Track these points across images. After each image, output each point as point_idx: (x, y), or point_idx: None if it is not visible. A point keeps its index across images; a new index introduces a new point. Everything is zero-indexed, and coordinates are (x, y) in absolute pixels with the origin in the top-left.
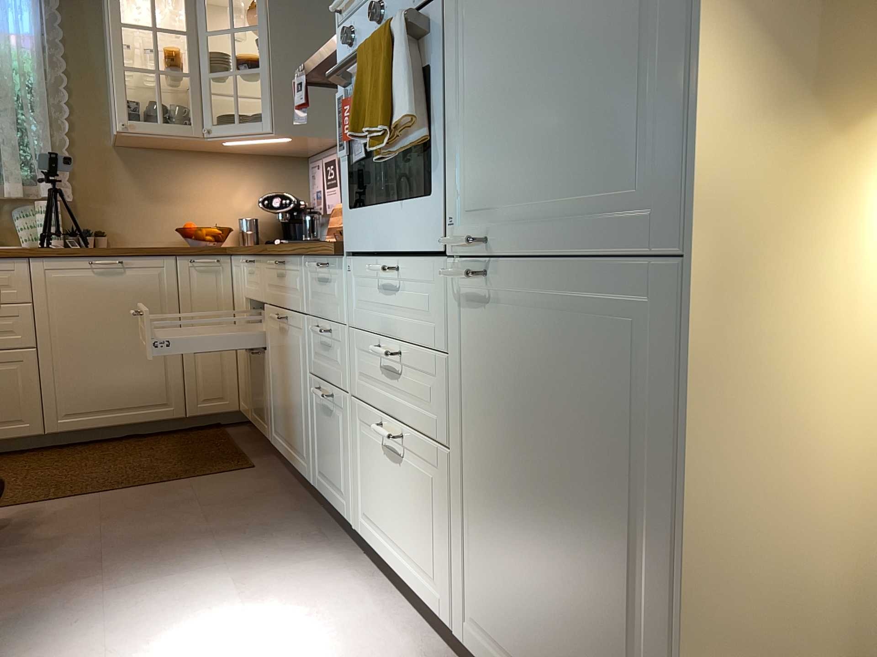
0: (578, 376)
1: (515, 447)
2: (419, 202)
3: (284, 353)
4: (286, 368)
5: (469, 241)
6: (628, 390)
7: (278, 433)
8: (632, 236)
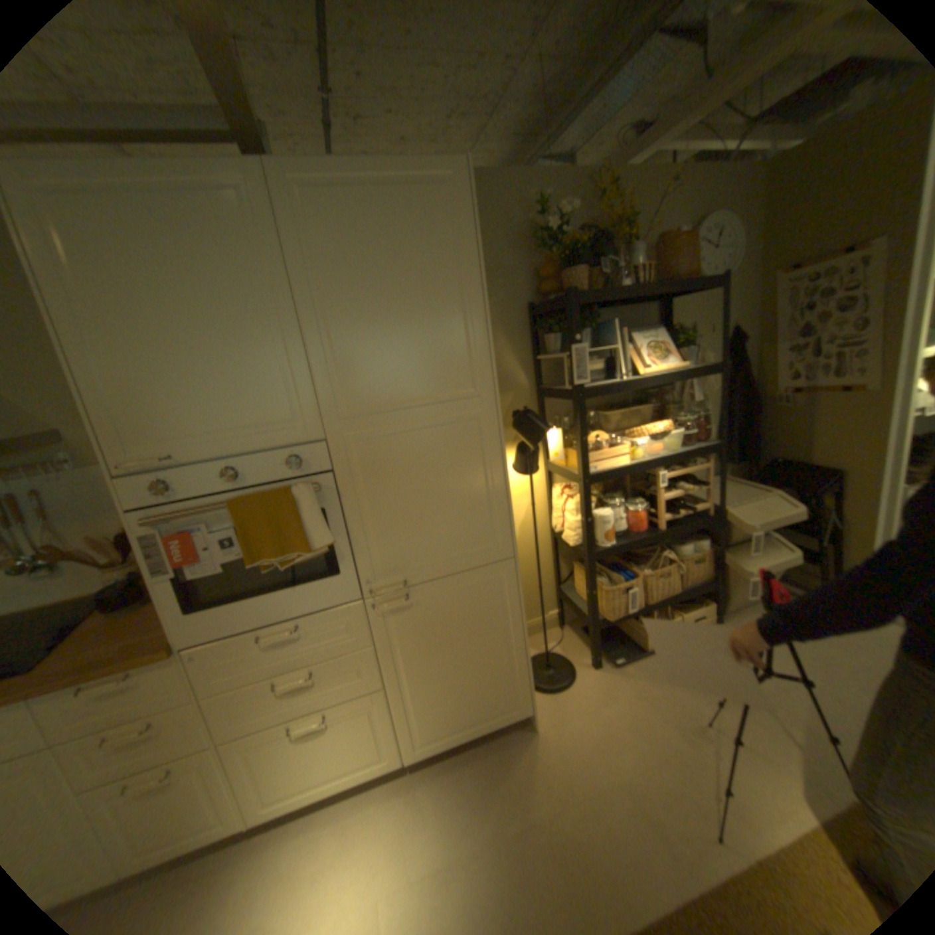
0: (468, 611)
1: (435, 655)
2: (316, 583)
3: None
4: None
5: (397, 589)
6: (492, 603)
7: None
8: (486, 558)
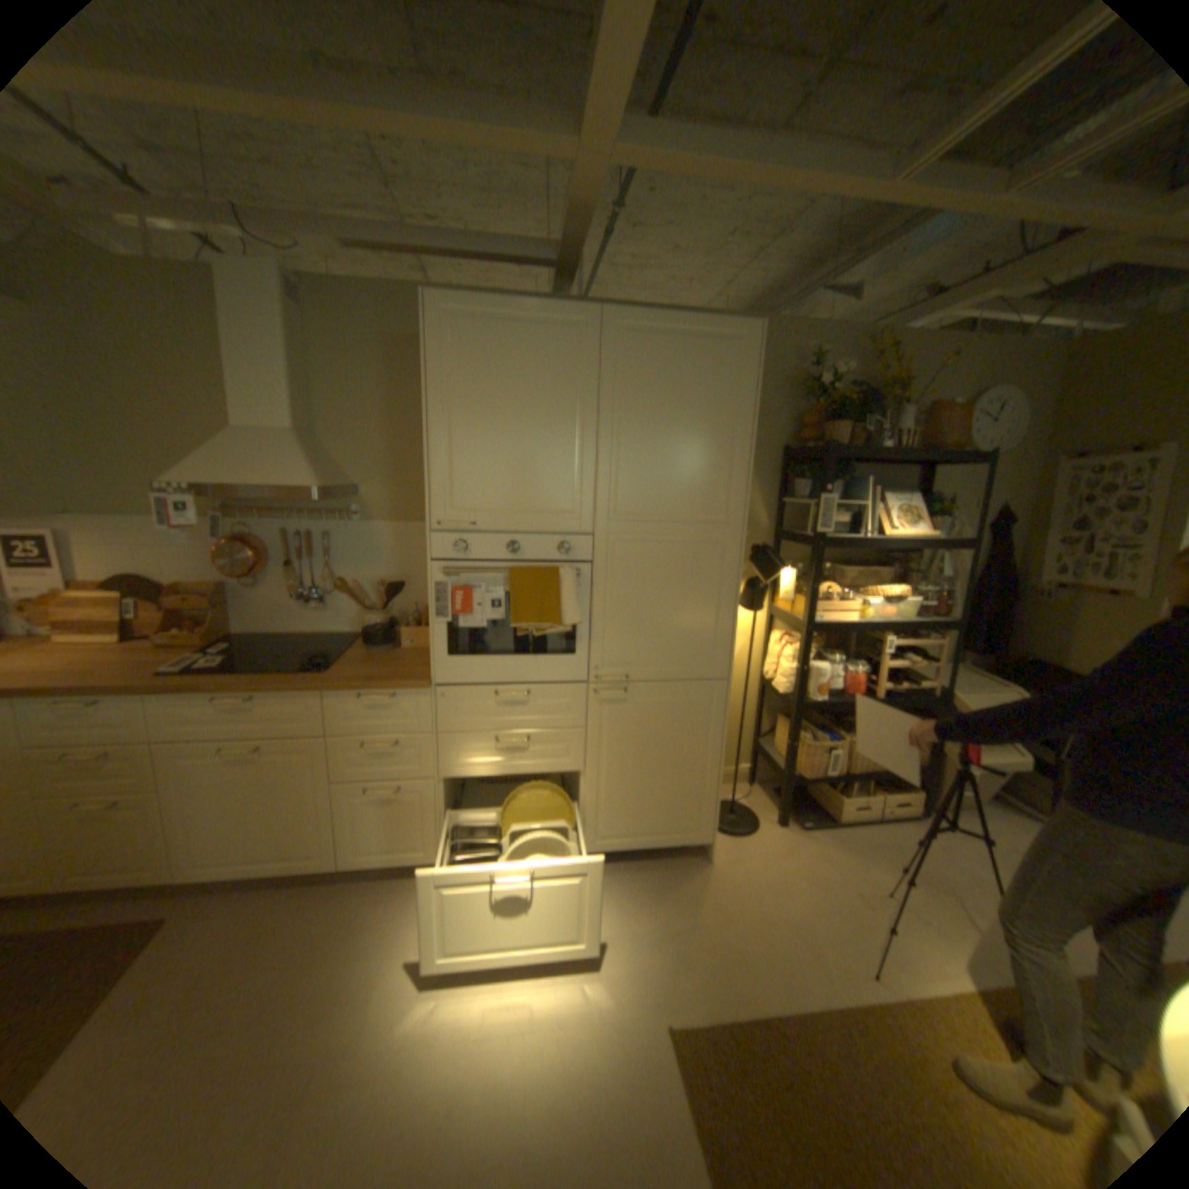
0: (675, 719)
1: (636, 753)
2: (554, 657)
3: (242, 783)
4: (254, 795)
5: (620, 679)
6: (698, 718)
7: (211, 865)
8: (702, 674)
